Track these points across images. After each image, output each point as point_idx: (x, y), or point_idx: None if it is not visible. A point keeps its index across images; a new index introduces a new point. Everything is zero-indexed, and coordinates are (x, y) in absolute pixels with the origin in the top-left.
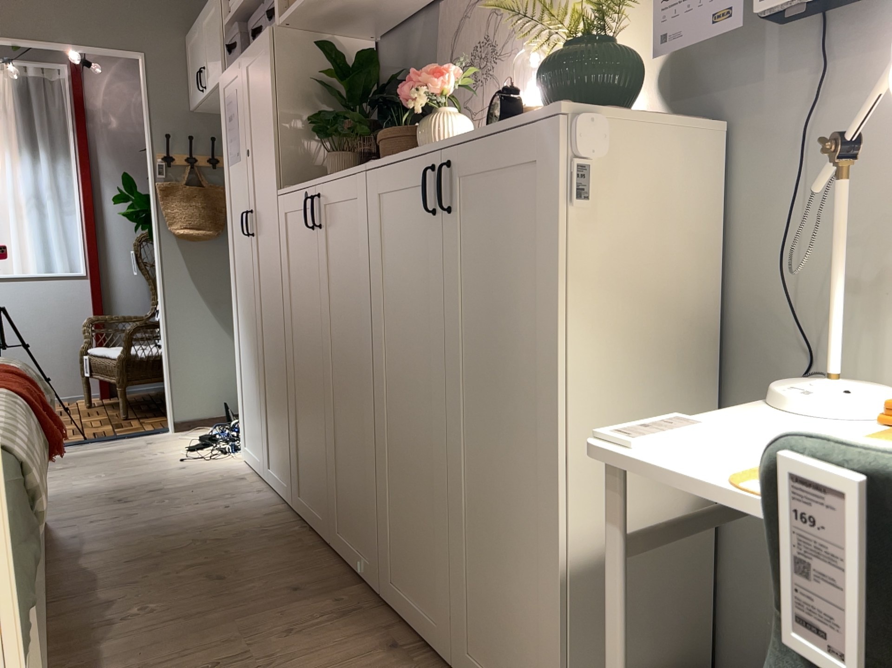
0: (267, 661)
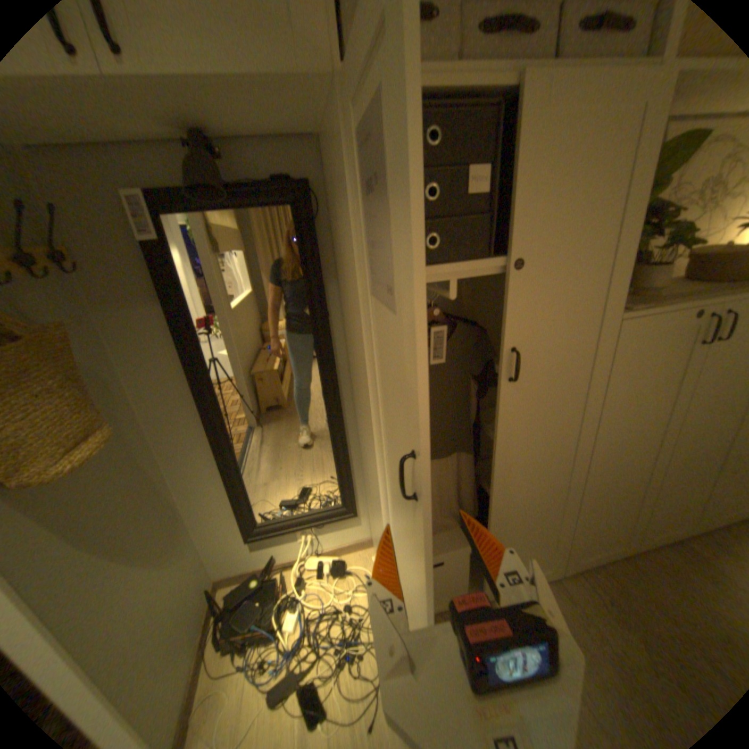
0: None
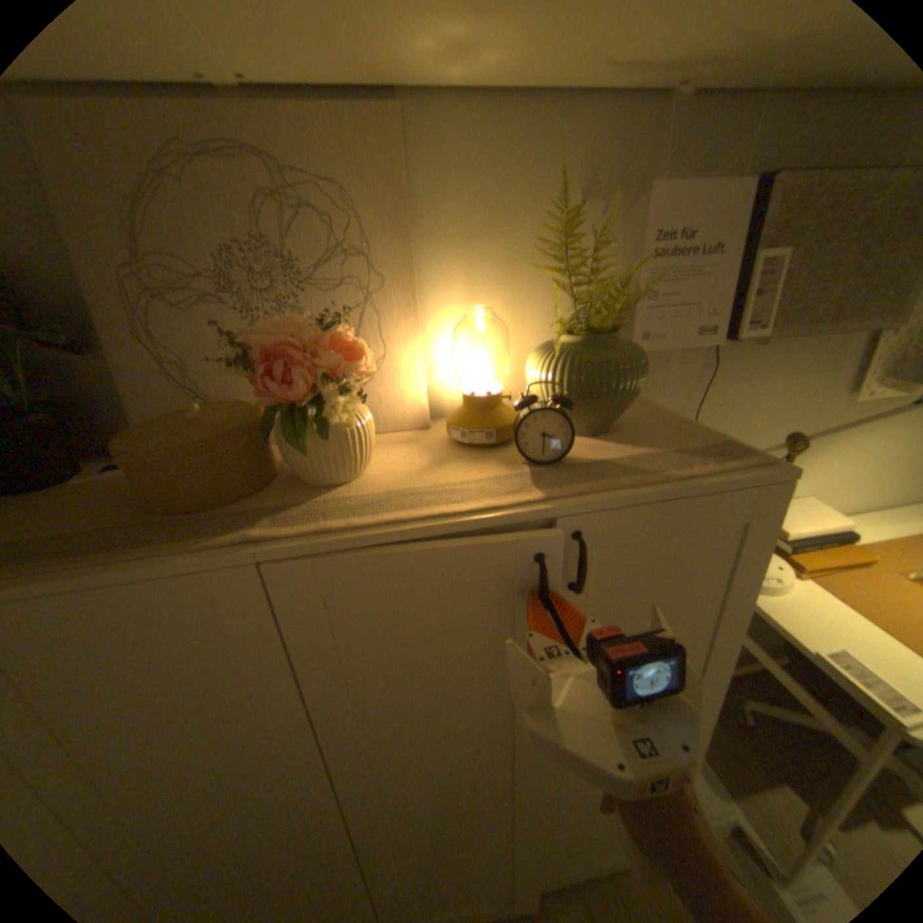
0: None
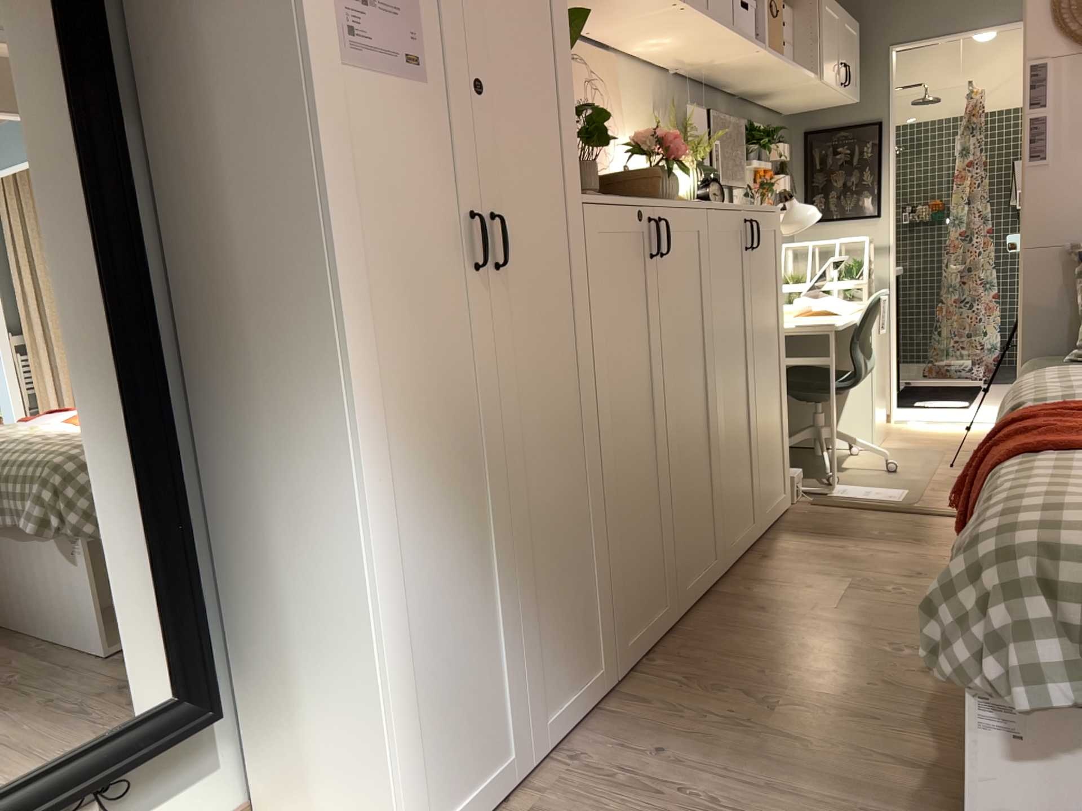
0: (835, 581)
